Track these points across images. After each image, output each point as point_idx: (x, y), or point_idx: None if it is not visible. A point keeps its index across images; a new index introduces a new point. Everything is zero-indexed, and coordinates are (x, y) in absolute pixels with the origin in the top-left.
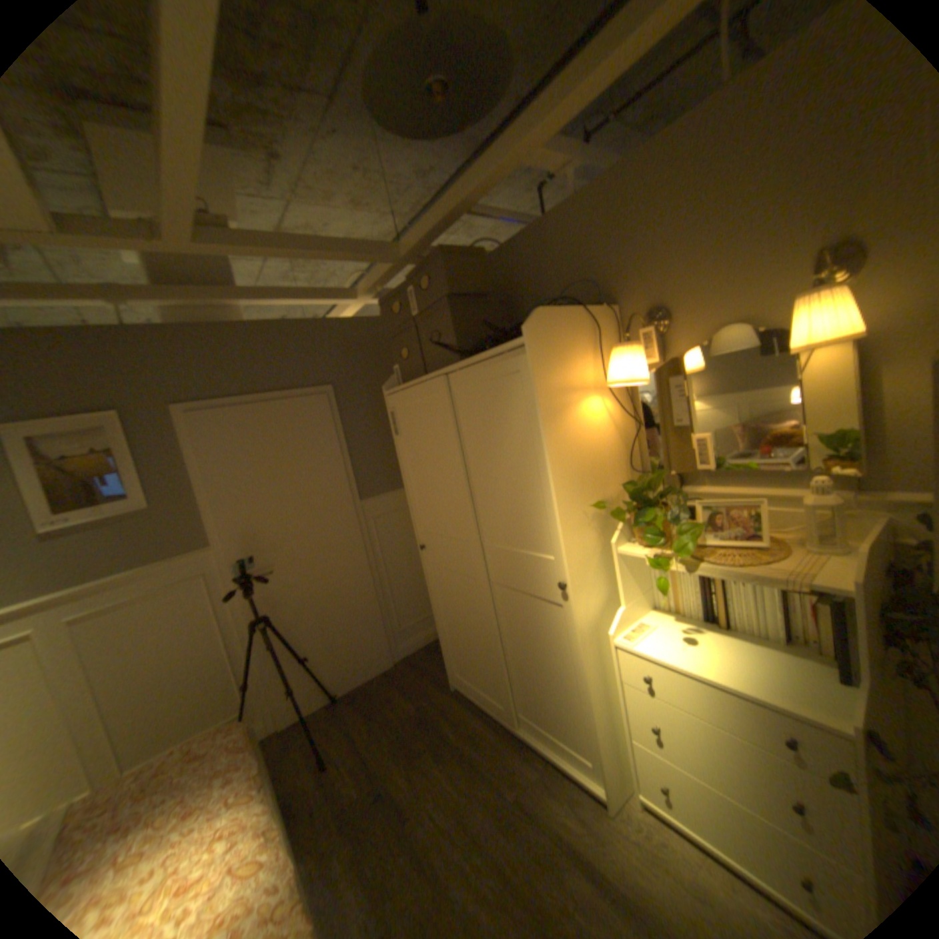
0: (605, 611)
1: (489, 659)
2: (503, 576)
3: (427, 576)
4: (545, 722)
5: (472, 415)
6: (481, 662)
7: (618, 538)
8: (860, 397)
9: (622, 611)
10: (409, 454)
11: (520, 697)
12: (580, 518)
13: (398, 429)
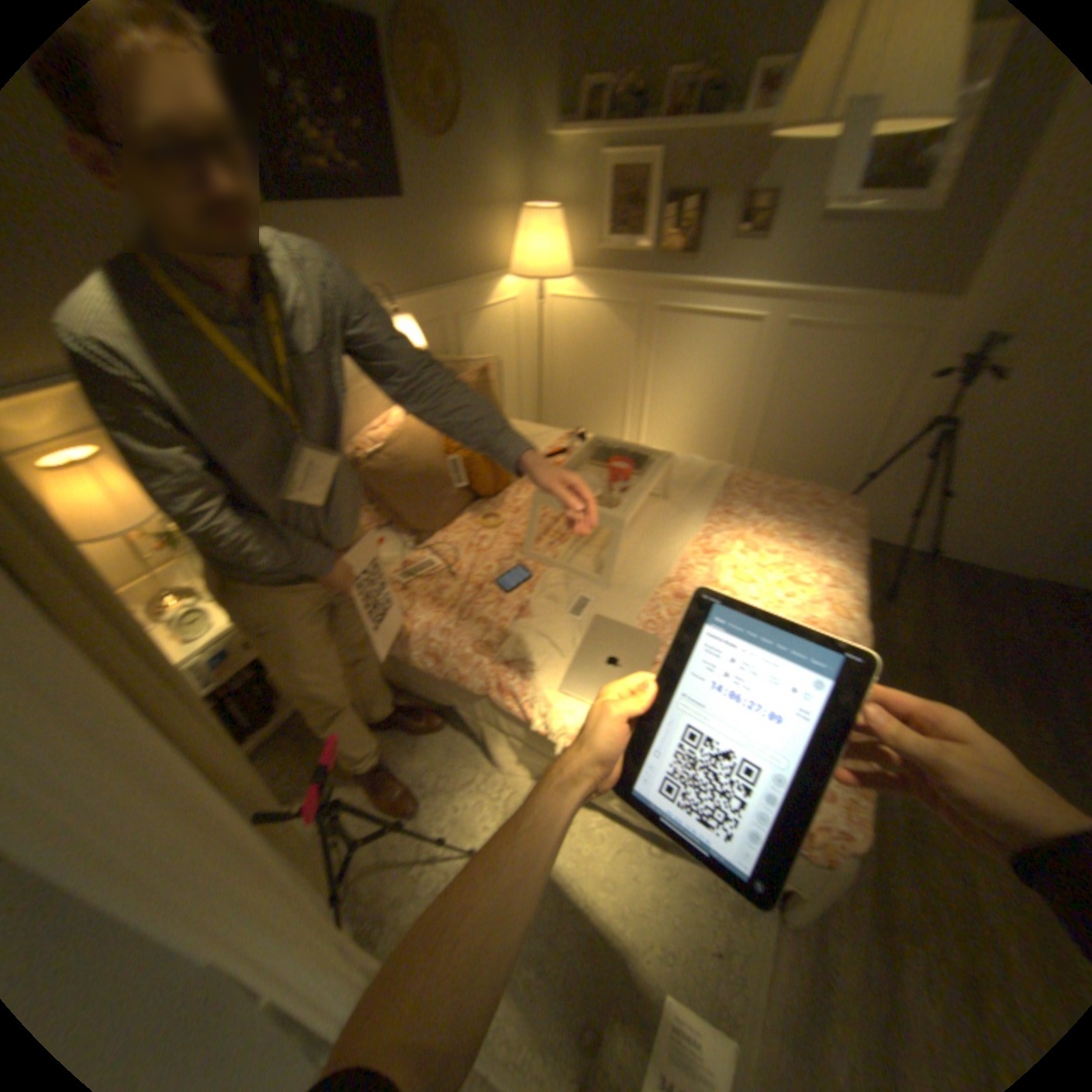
0: None
1: None
2: None
3: None
4: None
5: None
6: None
7: None
8: None
9: None
10: None
11: None
12: None
13: None
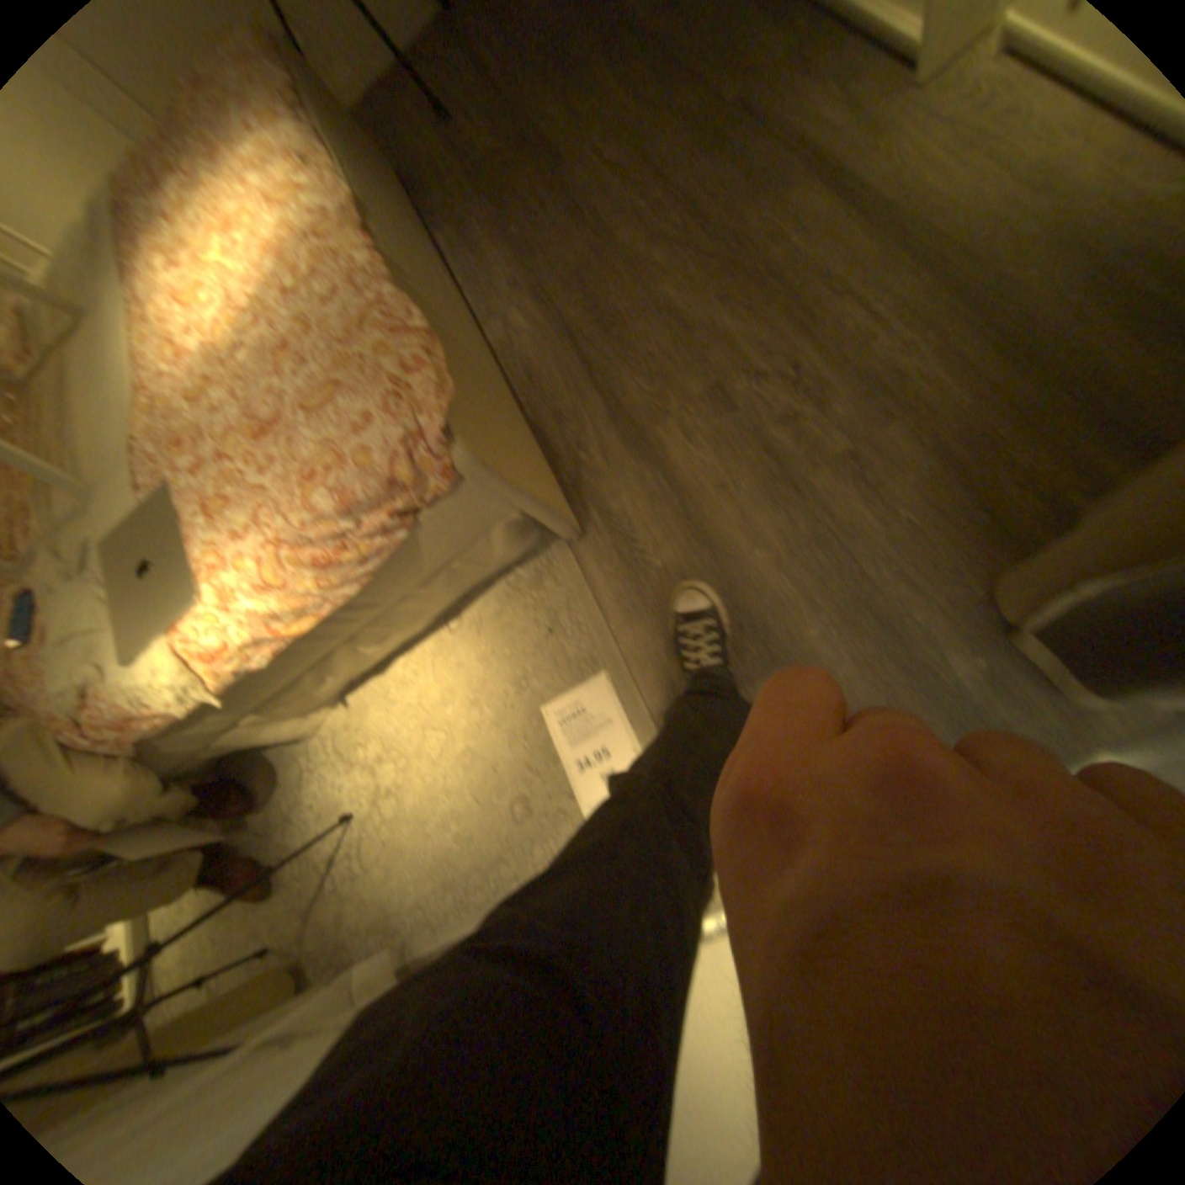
0: None
1: None
2: None
3: None
4: None
5: None
6: None
7: None
8: None
9: None
10: None
11: None
12: None
13: None
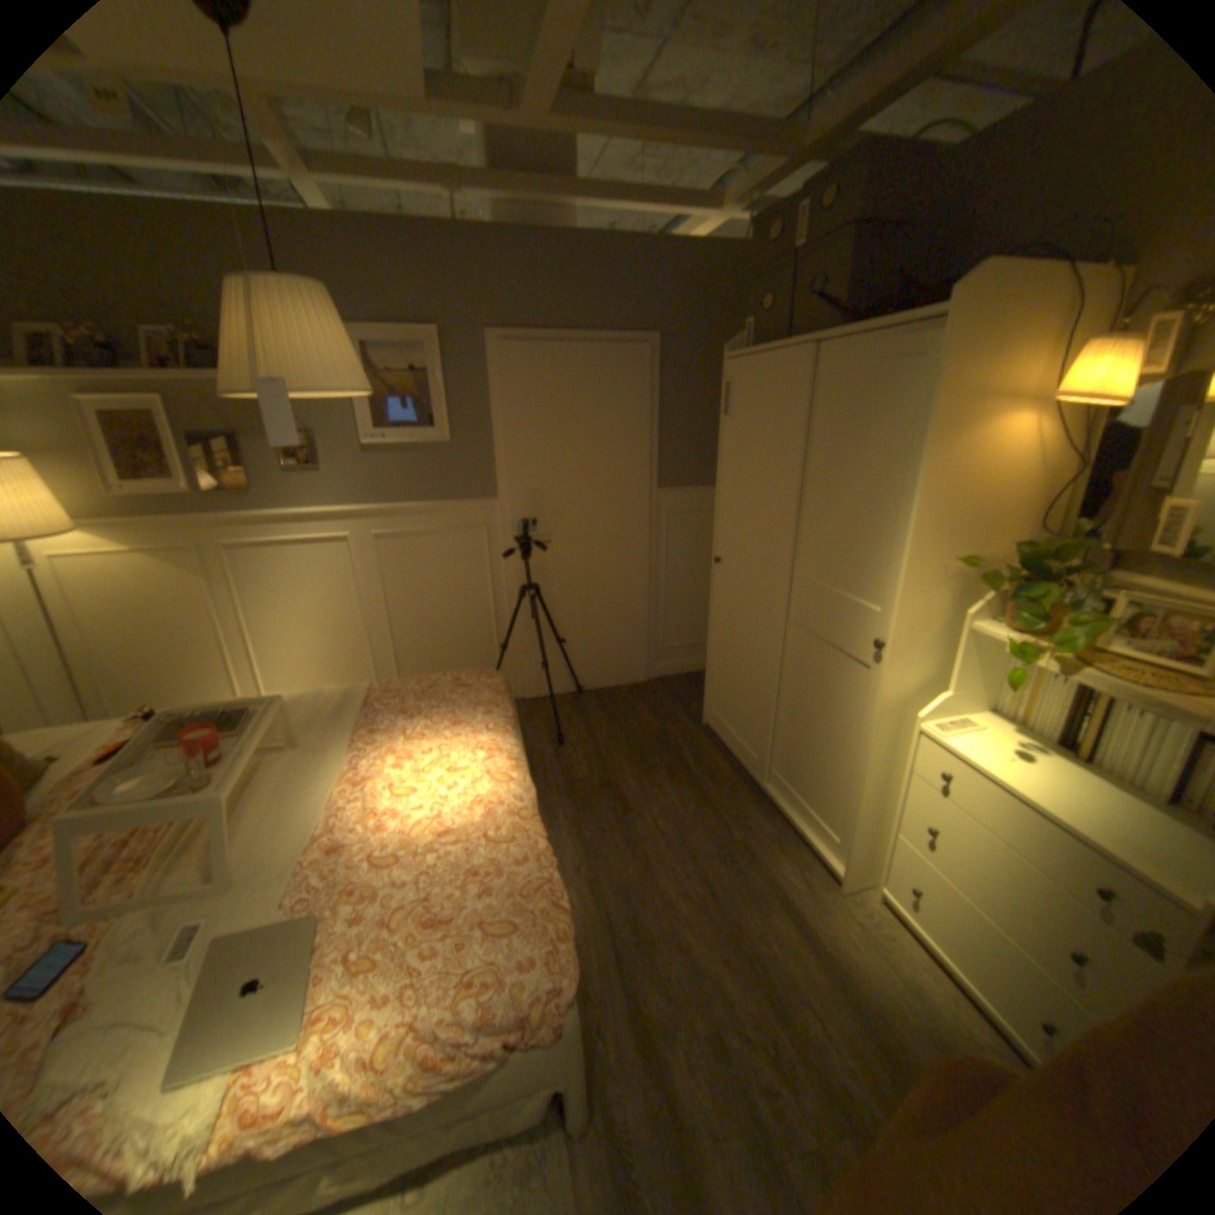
0: (925, 690)
1: (759, 702)
2: (808, 616)
3: (714, 595)
4: (803, 784)
5: (836, 404)
6: (750, 703)
7: (982, 610)
8: None
9: (948, 699)
10: (735, 442)
11: (783, 752)
12: (938, 570)
13: (730, 406)
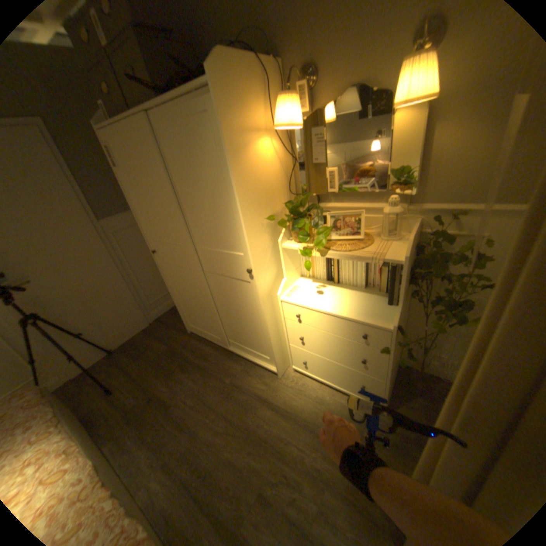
0: (274, 281)
1: (208, 314)
2: (211, 267)
3: (161, 270)
4: (244, 342)
5: (174, 149)
6: (204, 316)
7: (282, 237)
8: (423, 143)
9: (284, 280)
10: (129, 183)
11: (229, 331)
12: (259, 227)
13: (115, 161)
